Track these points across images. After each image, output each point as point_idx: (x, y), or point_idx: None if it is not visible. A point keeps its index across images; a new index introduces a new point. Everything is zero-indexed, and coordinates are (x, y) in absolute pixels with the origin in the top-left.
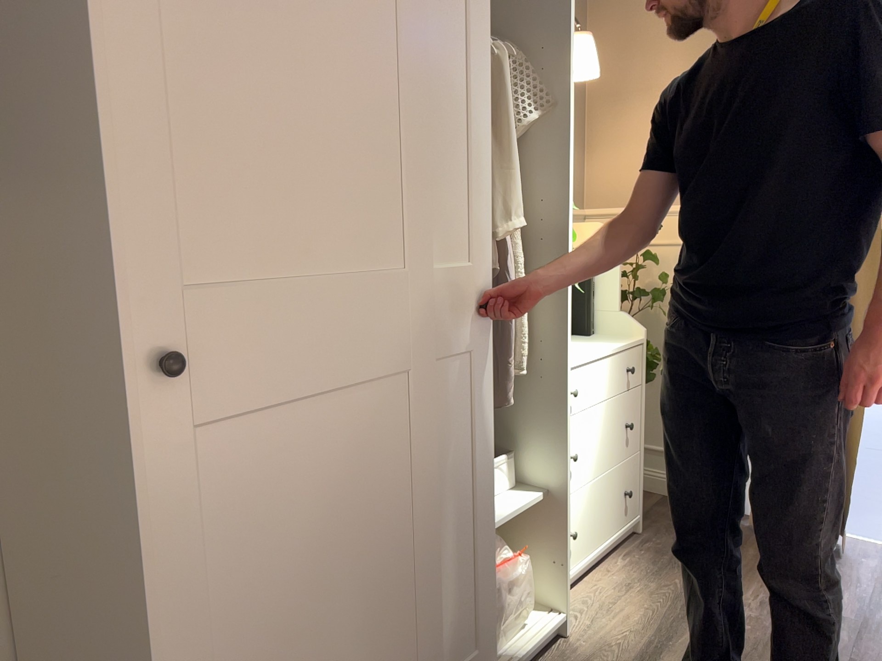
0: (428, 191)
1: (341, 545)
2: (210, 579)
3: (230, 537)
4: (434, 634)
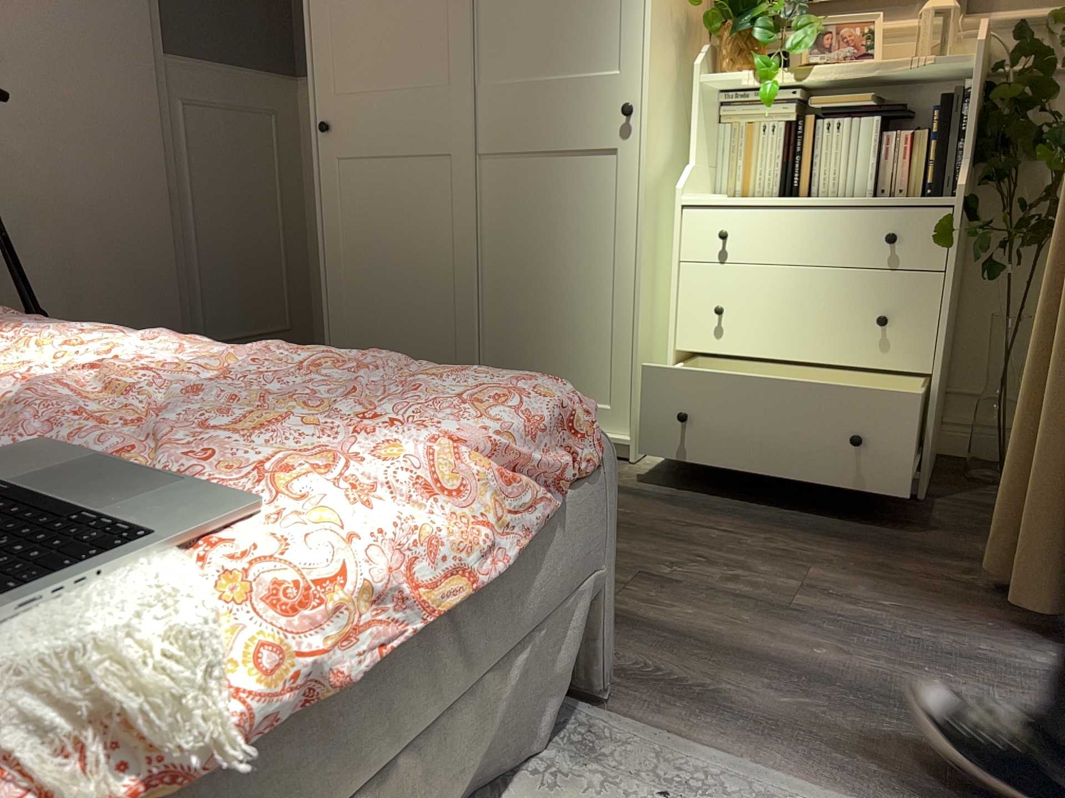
0: (476, 25)
1: (400, 251)
2: (336, 233)
3: (346, 218)
4: (465, 350)
